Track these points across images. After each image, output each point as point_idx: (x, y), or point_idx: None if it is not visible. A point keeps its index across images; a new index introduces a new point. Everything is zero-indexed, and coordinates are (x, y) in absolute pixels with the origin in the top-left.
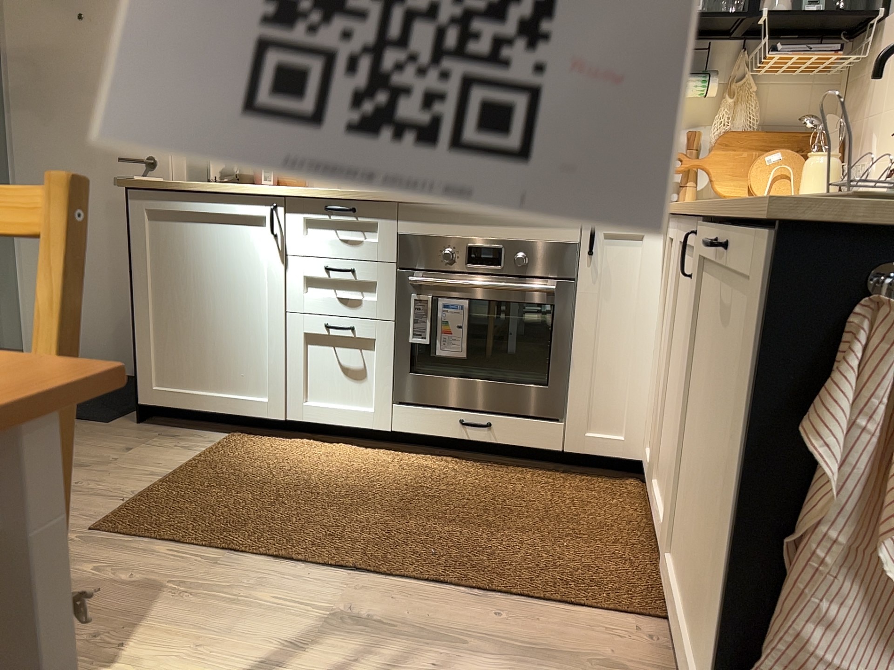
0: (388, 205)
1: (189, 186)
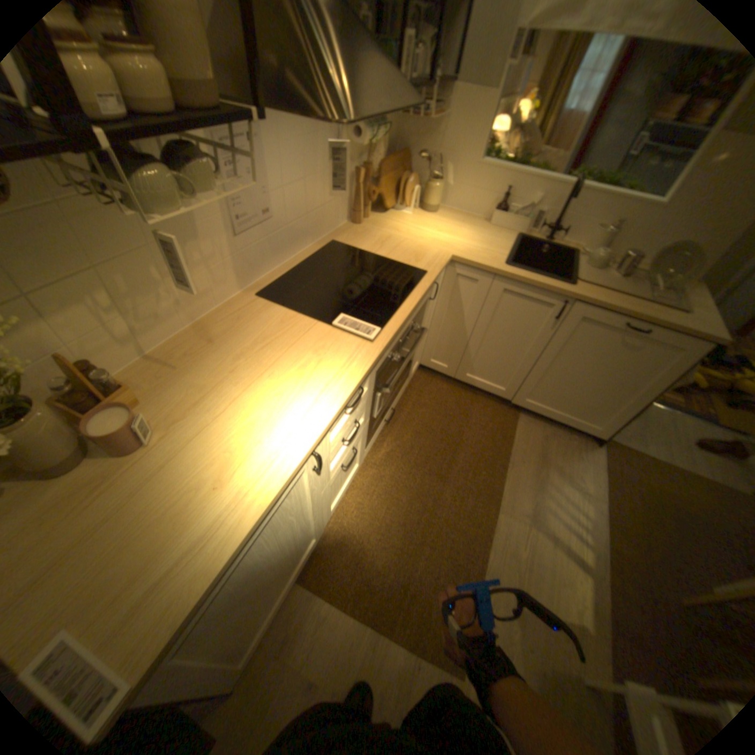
0: (375, 359)
1: (226, 562)
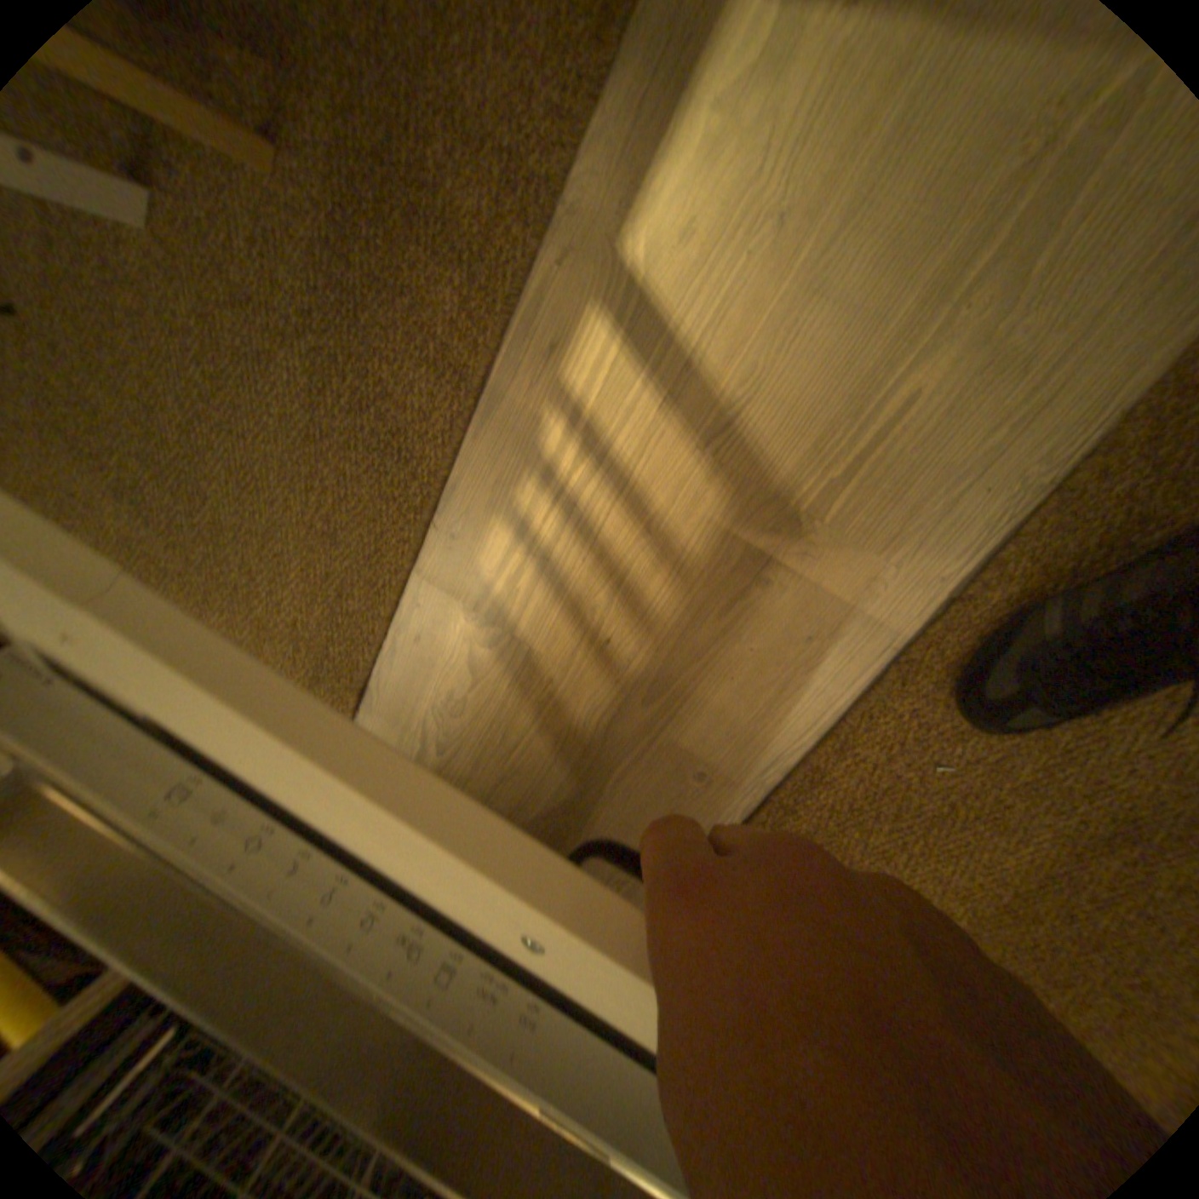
0: None
1: None
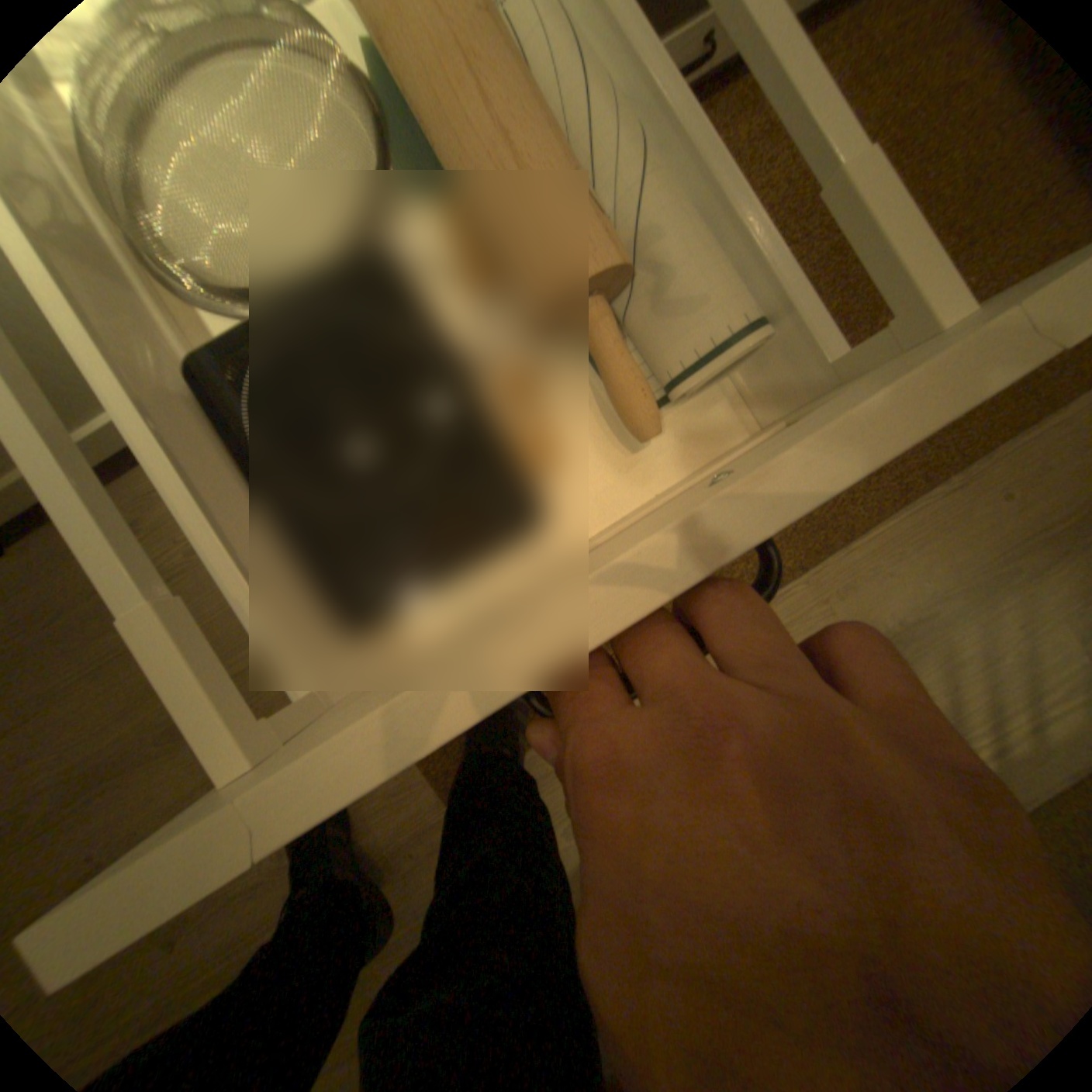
0: None
1: None
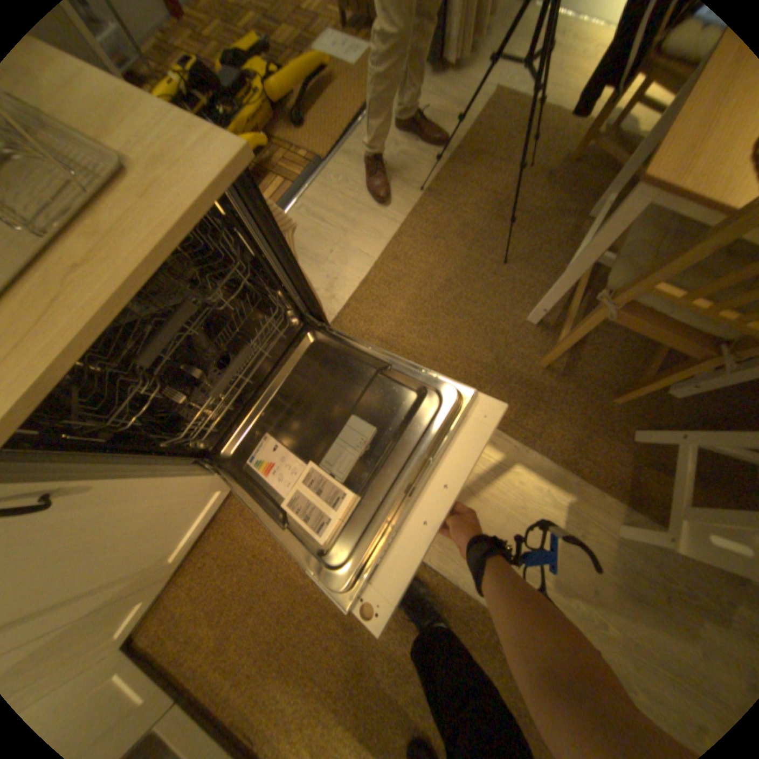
0: None
1: None
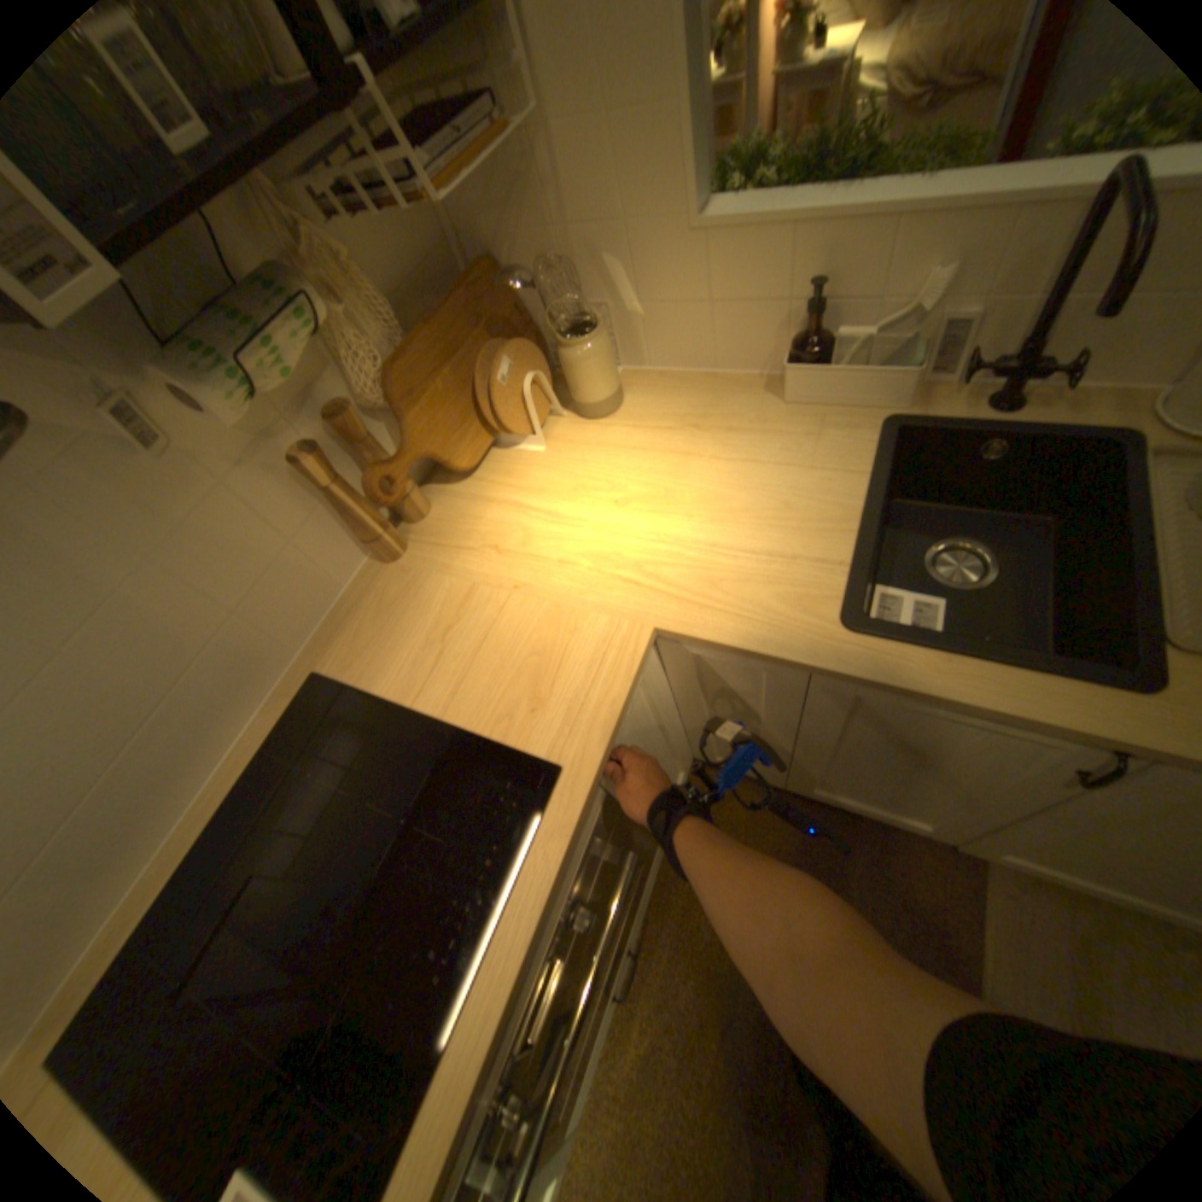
0: None
1: None
